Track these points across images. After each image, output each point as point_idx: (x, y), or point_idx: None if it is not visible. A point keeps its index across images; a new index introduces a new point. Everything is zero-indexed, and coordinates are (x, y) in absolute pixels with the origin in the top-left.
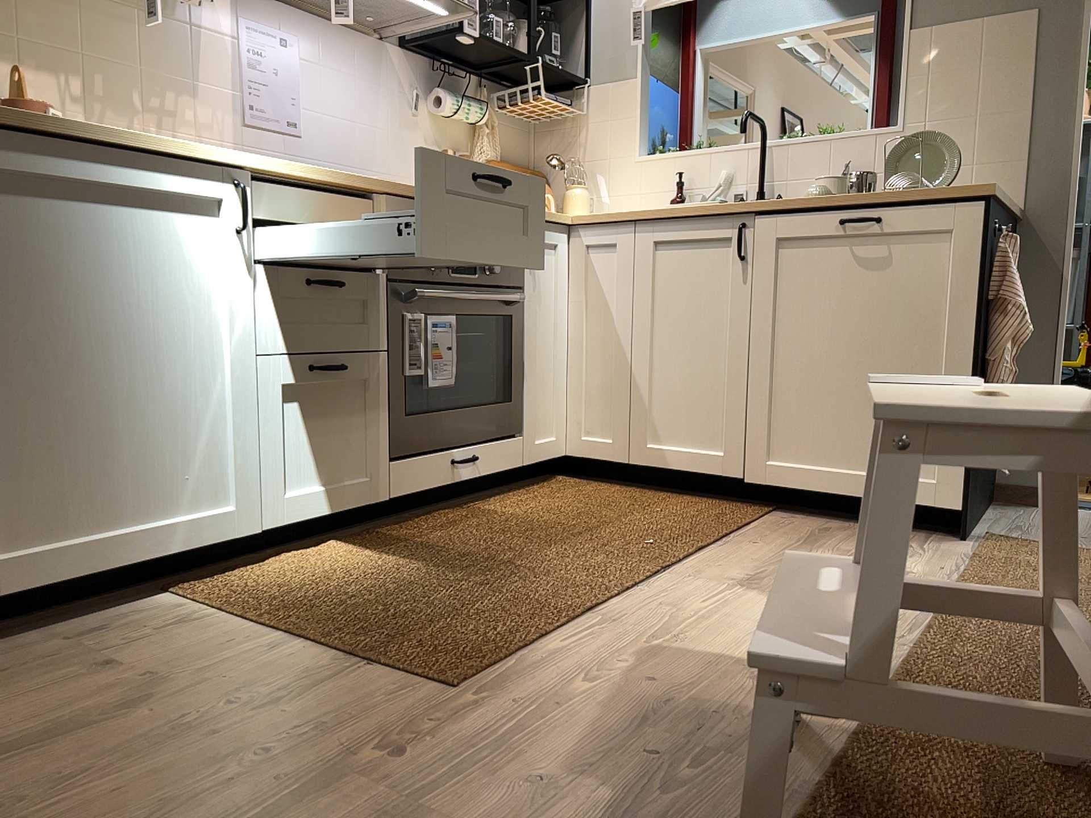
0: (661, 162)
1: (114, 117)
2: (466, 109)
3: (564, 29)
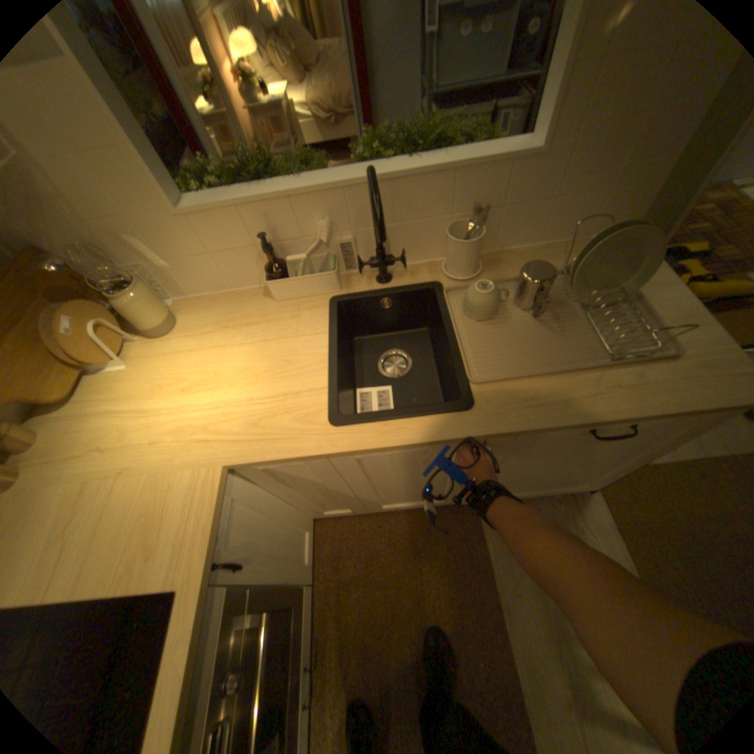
0: (212, 211)
1: None
2: None
3: None
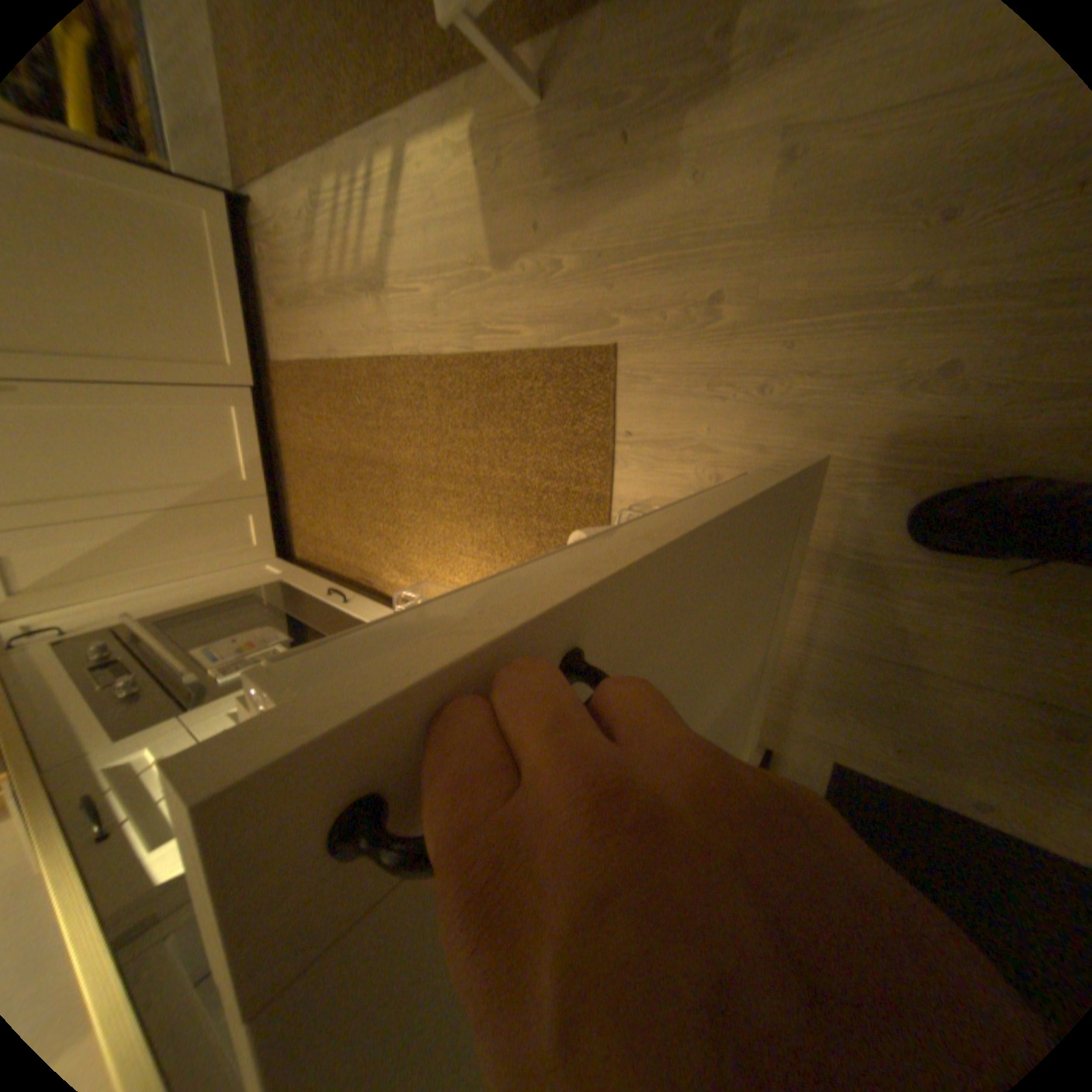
0: None
1: None
2: None
3: None
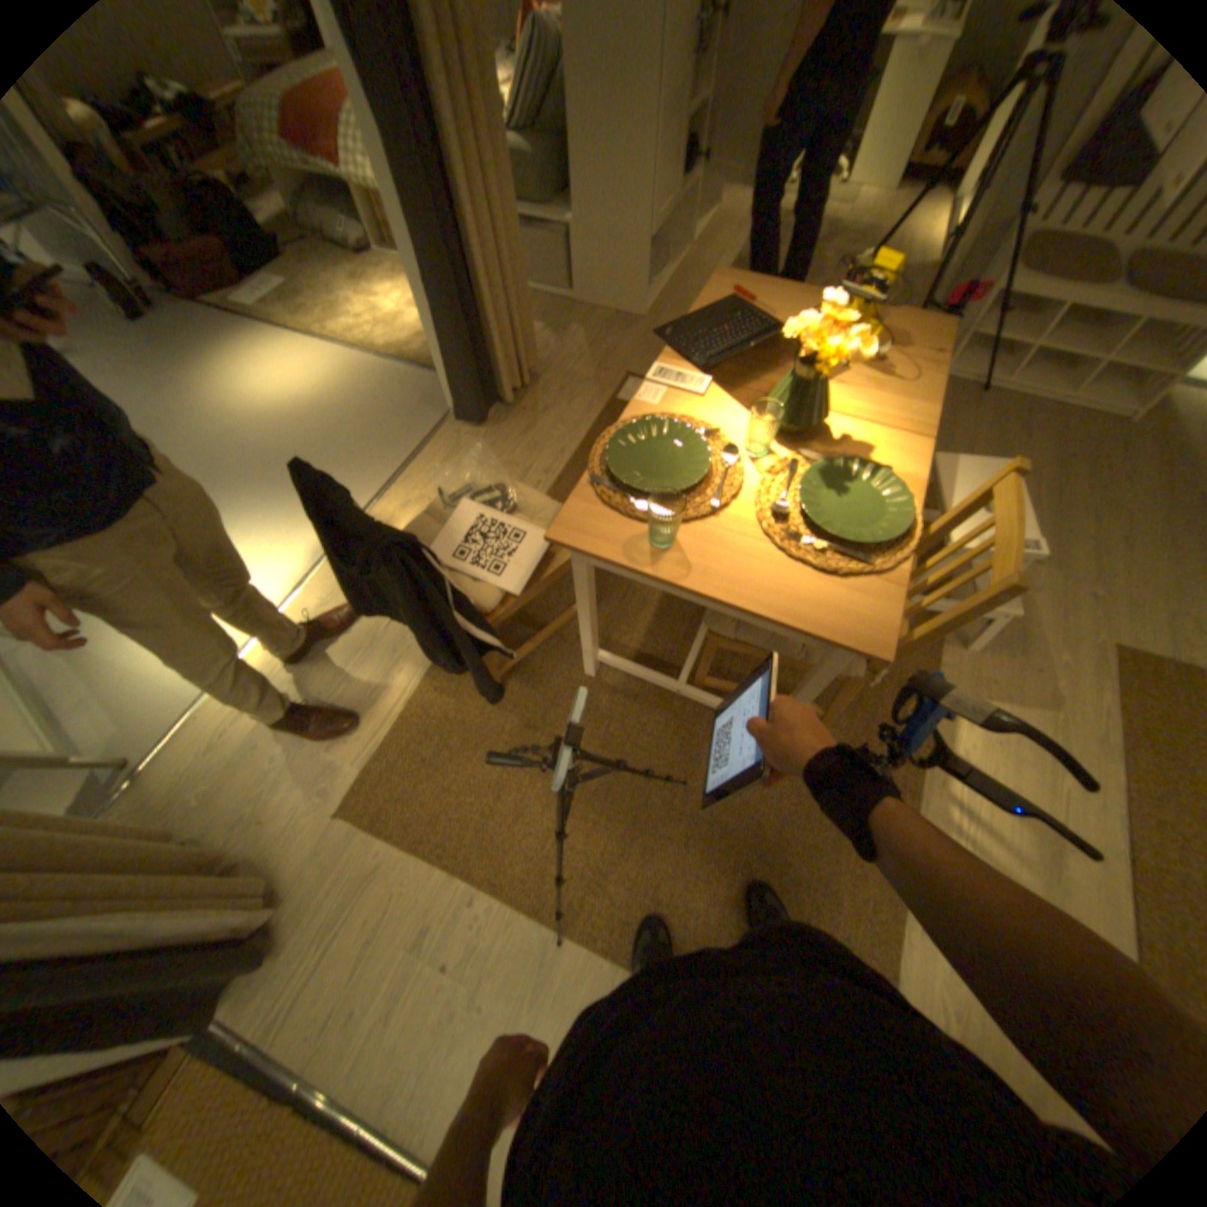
0: None
1: None
2: None
3: None
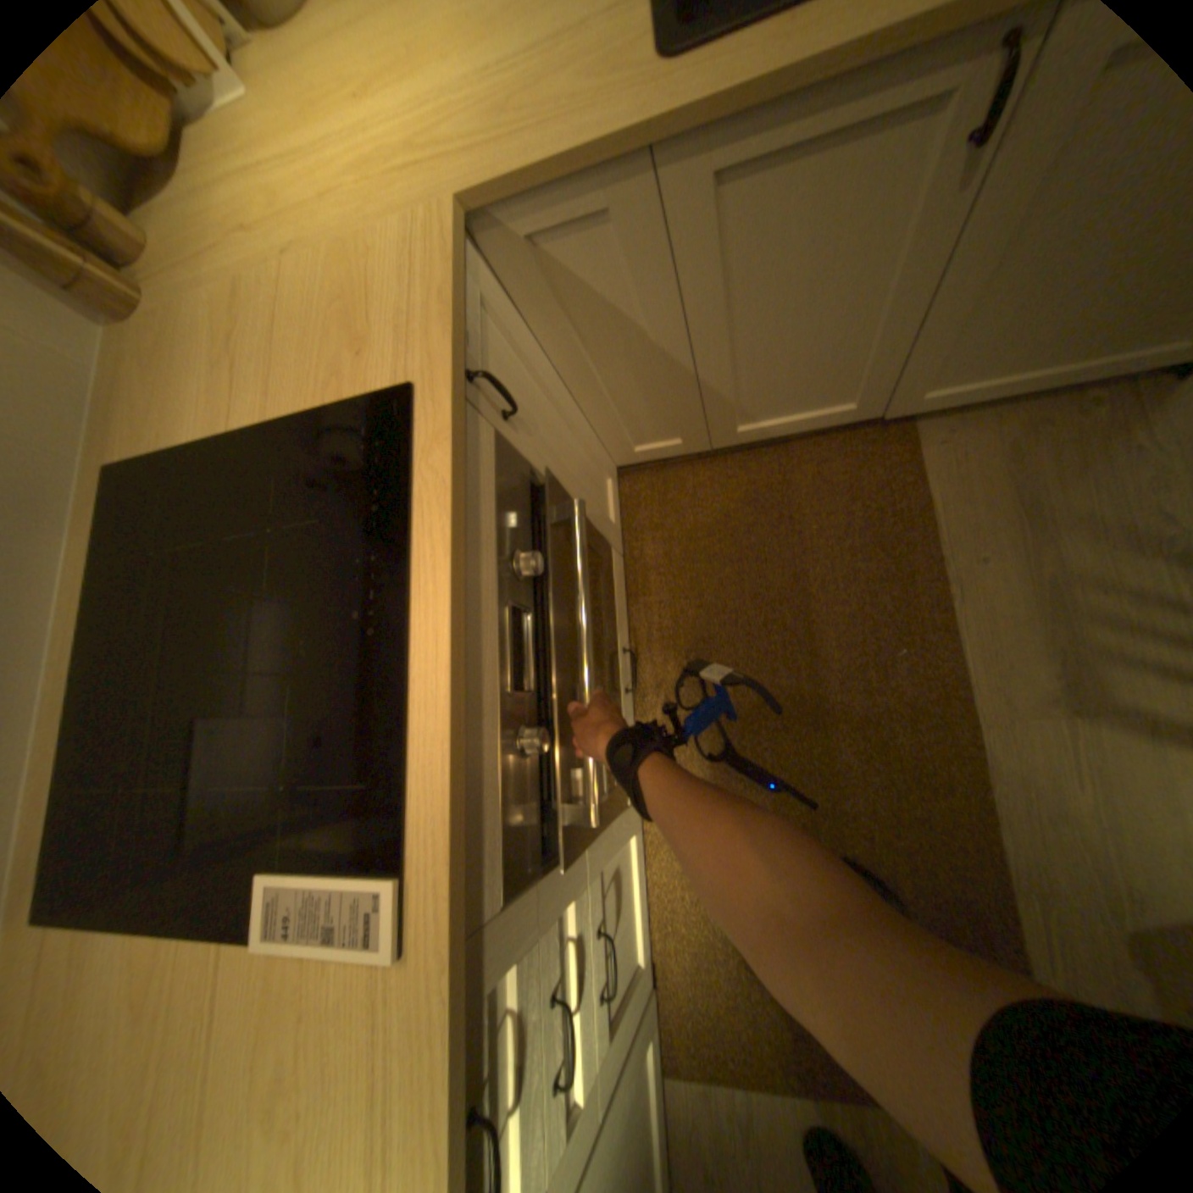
0: None
1: None
2: None
3: None
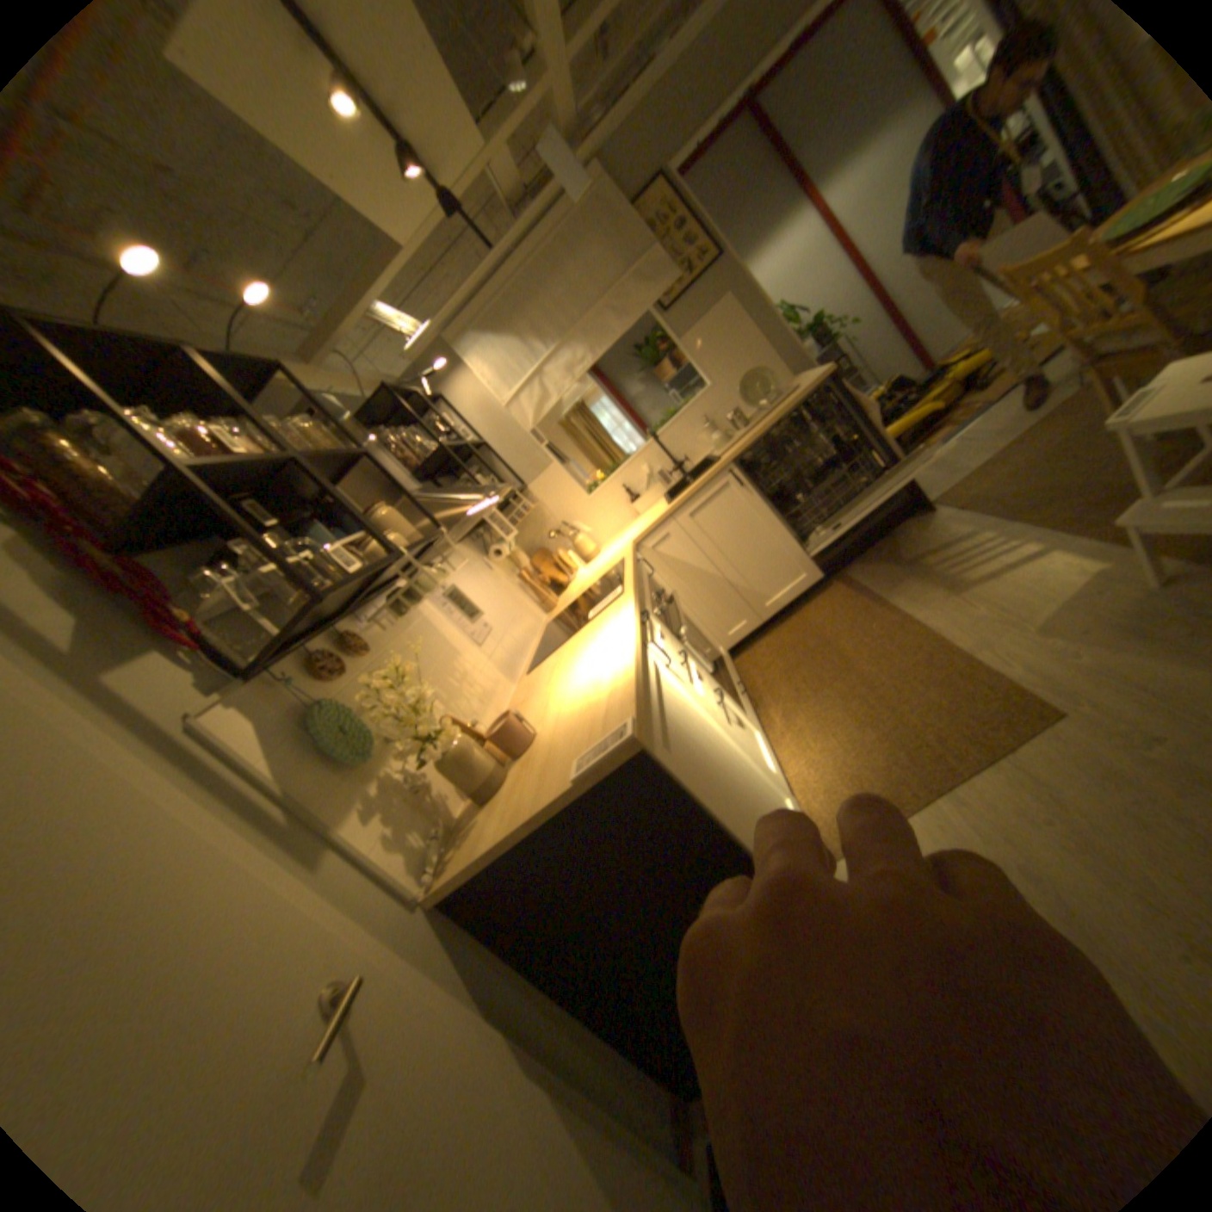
0: (605, 488)
1: (459, 701)
2: (514, 542)
3: (500, 465)
